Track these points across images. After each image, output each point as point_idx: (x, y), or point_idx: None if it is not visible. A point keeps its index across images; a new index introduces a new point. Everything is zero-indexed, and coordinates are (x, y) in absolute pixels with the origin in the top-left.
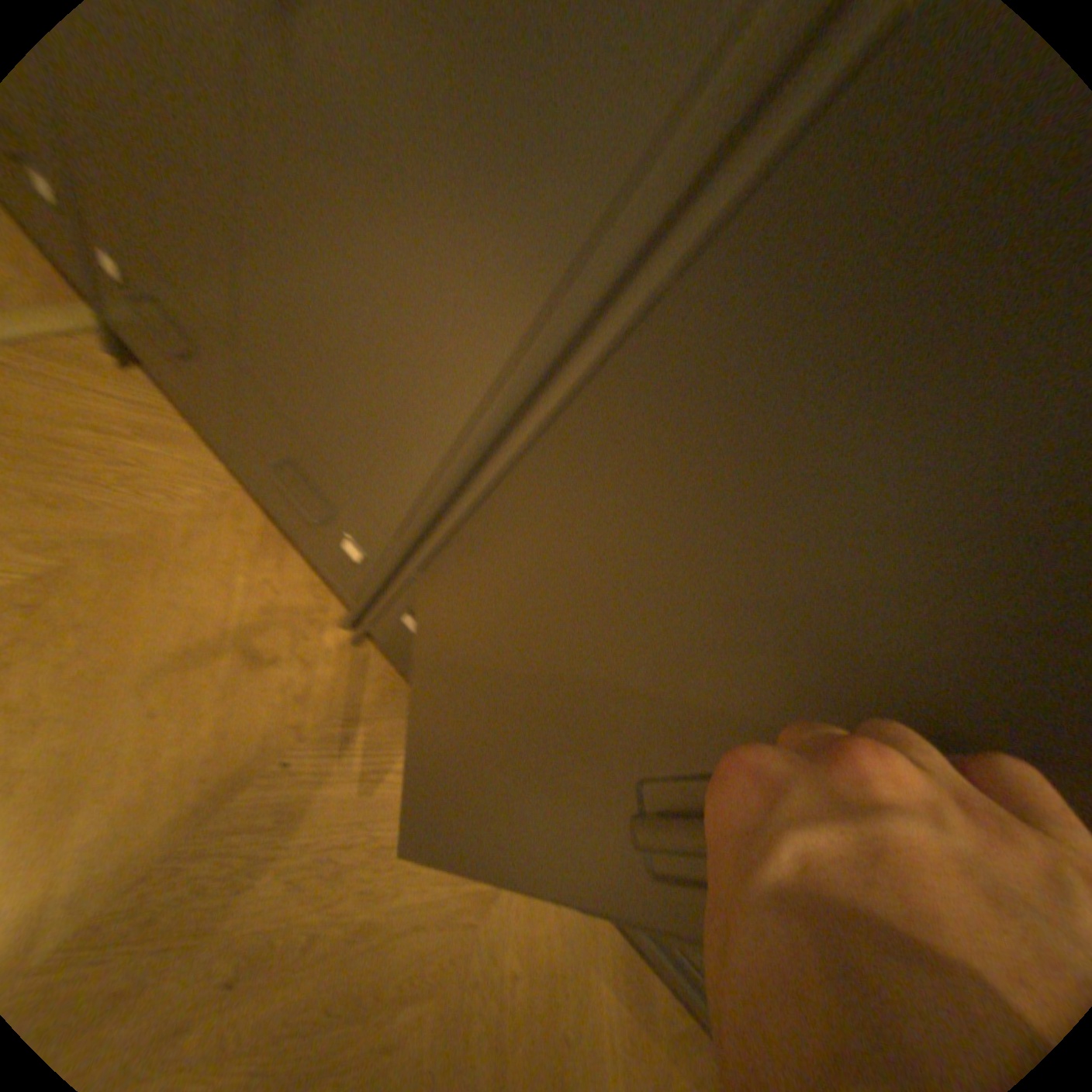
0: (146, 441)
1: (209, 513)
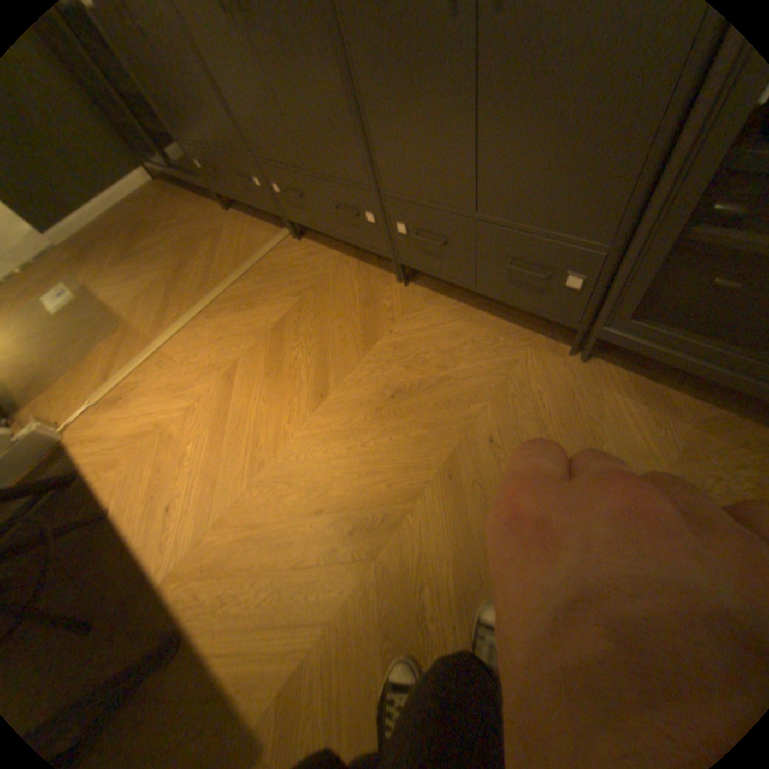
0: (311, 256)
1: (336, 267)
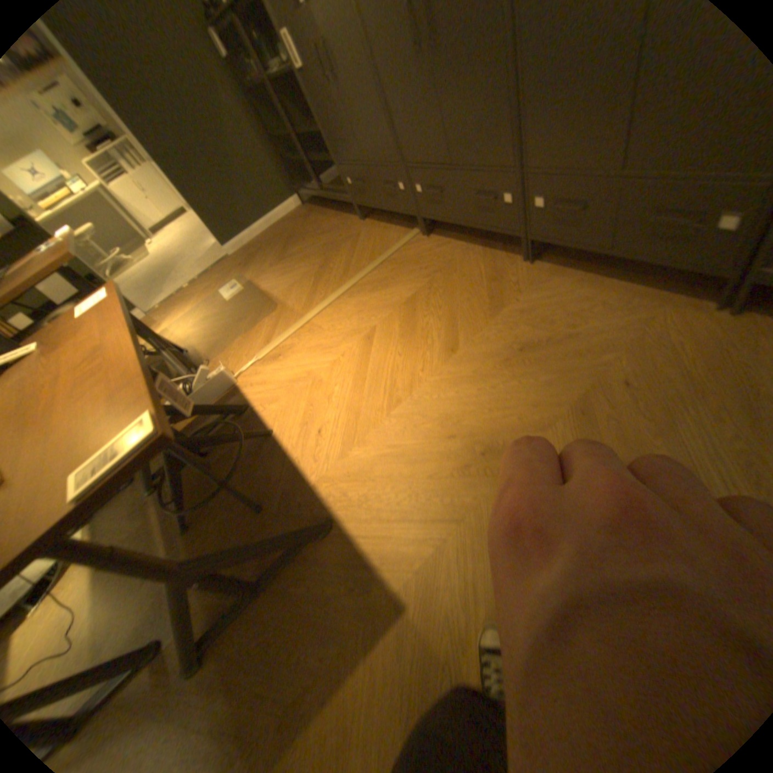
0: (439, 246)
1: (463, 253)
